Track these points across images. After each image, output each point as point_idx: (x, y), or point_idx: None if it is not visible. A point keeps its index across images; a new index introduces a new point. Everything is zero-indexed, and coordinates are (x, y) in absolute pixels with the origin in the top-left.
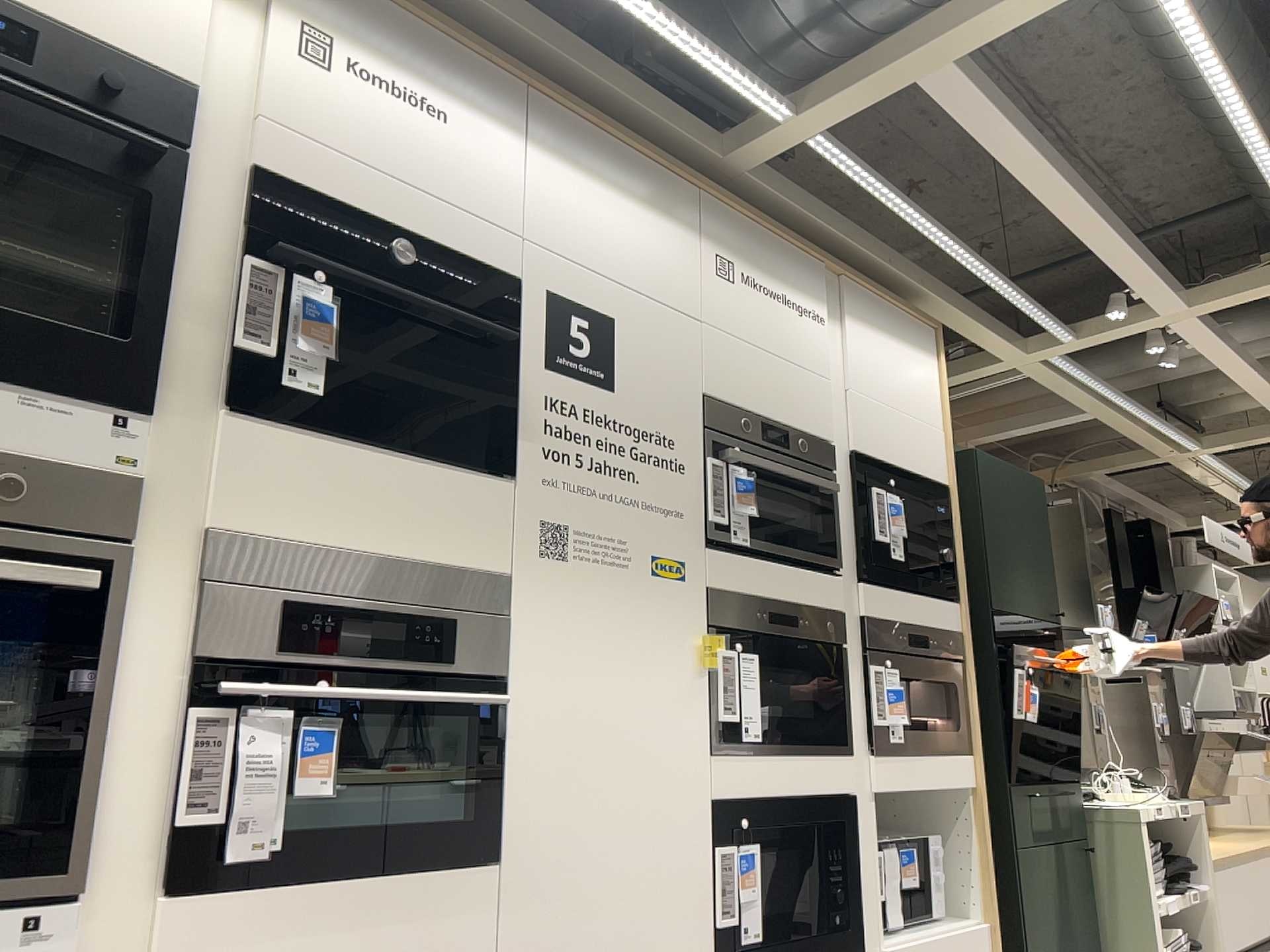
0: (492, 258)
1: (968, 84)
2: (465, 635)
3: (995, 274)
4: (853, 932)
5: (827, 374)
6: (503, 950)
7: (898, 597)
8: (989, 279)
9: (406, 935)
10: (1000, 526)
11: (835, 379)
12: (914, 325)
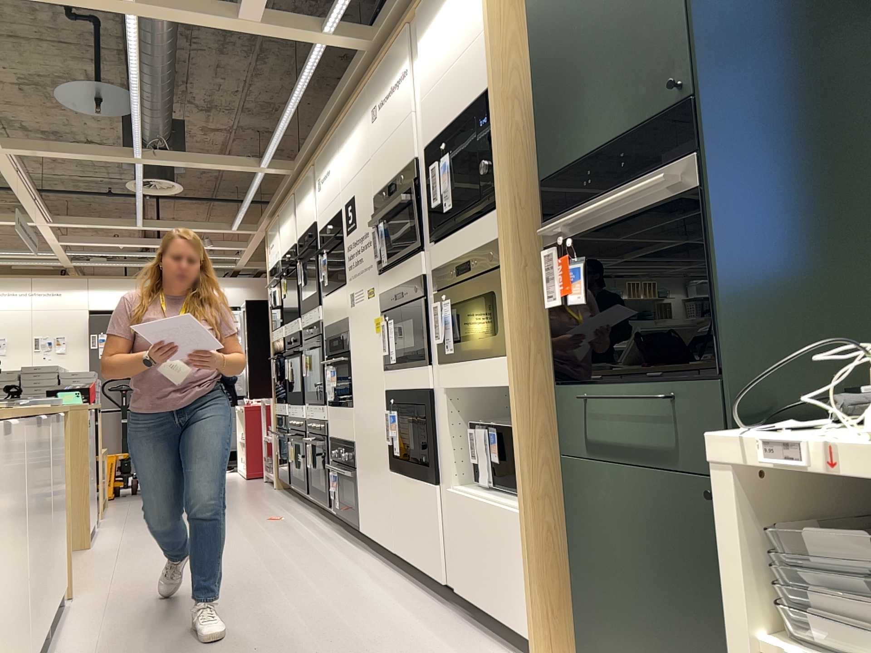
0: (337, 209)
1: (243, 7)
2: (342, 339)
3: None
4: (432, 470)
5: (411, 110)
6: (354, 433)
7: (451, 240)
8: None
9: (344, 423)
10: (563, 52)
11: (419, 104)
12: None
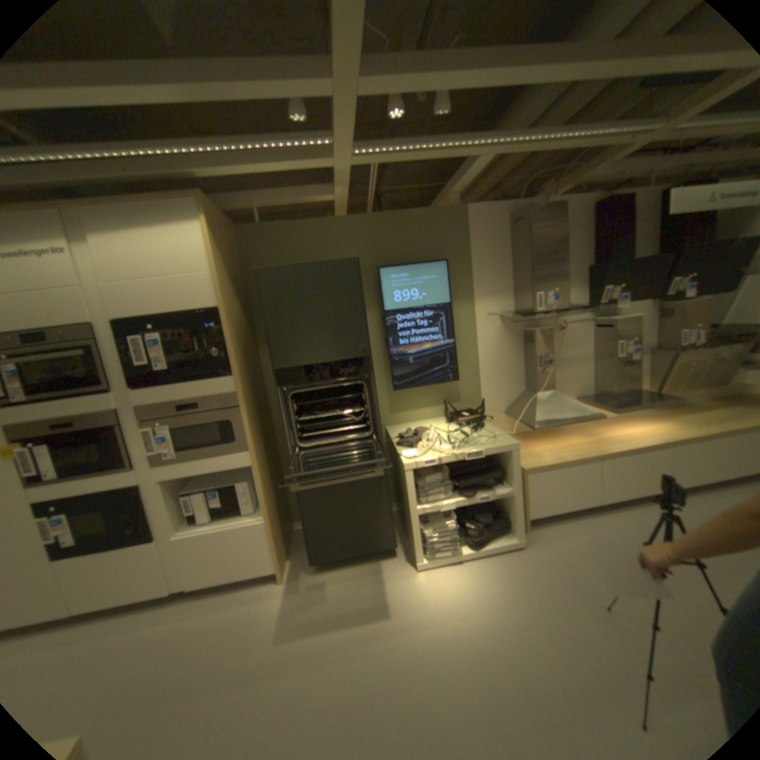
0: None
1: None
2: None
3: (174, 144)
4: (140, 537)
5: (73, 284)
6: None
7: (163, 391)
8: (179, 148)
9: None
10: (287, 314)
11: (87, 283)
12: (168, 206)
